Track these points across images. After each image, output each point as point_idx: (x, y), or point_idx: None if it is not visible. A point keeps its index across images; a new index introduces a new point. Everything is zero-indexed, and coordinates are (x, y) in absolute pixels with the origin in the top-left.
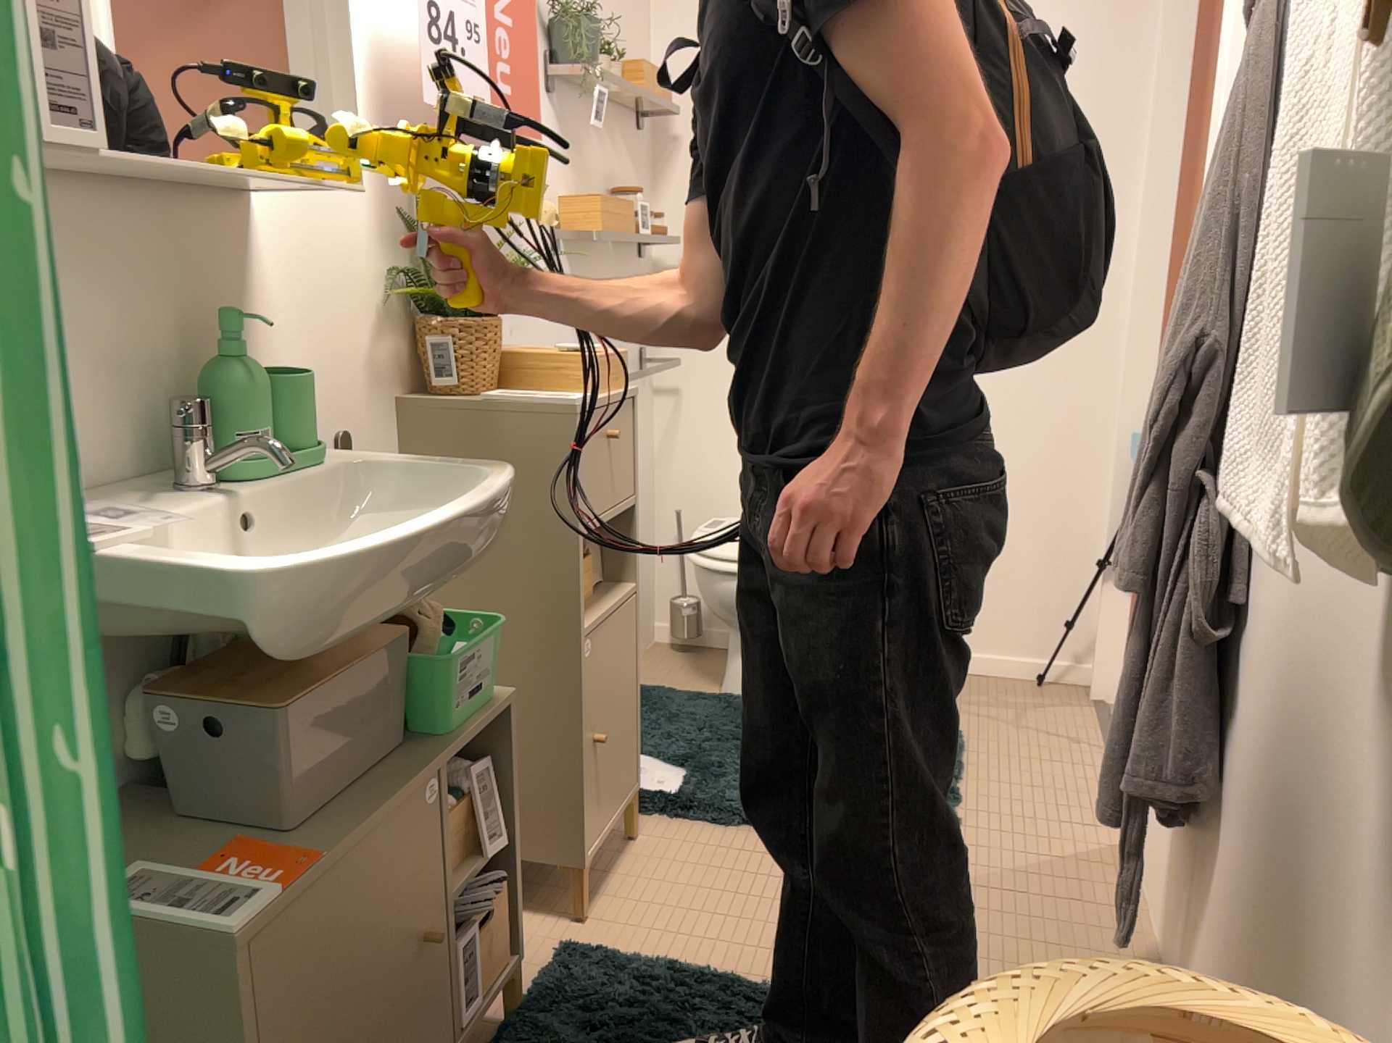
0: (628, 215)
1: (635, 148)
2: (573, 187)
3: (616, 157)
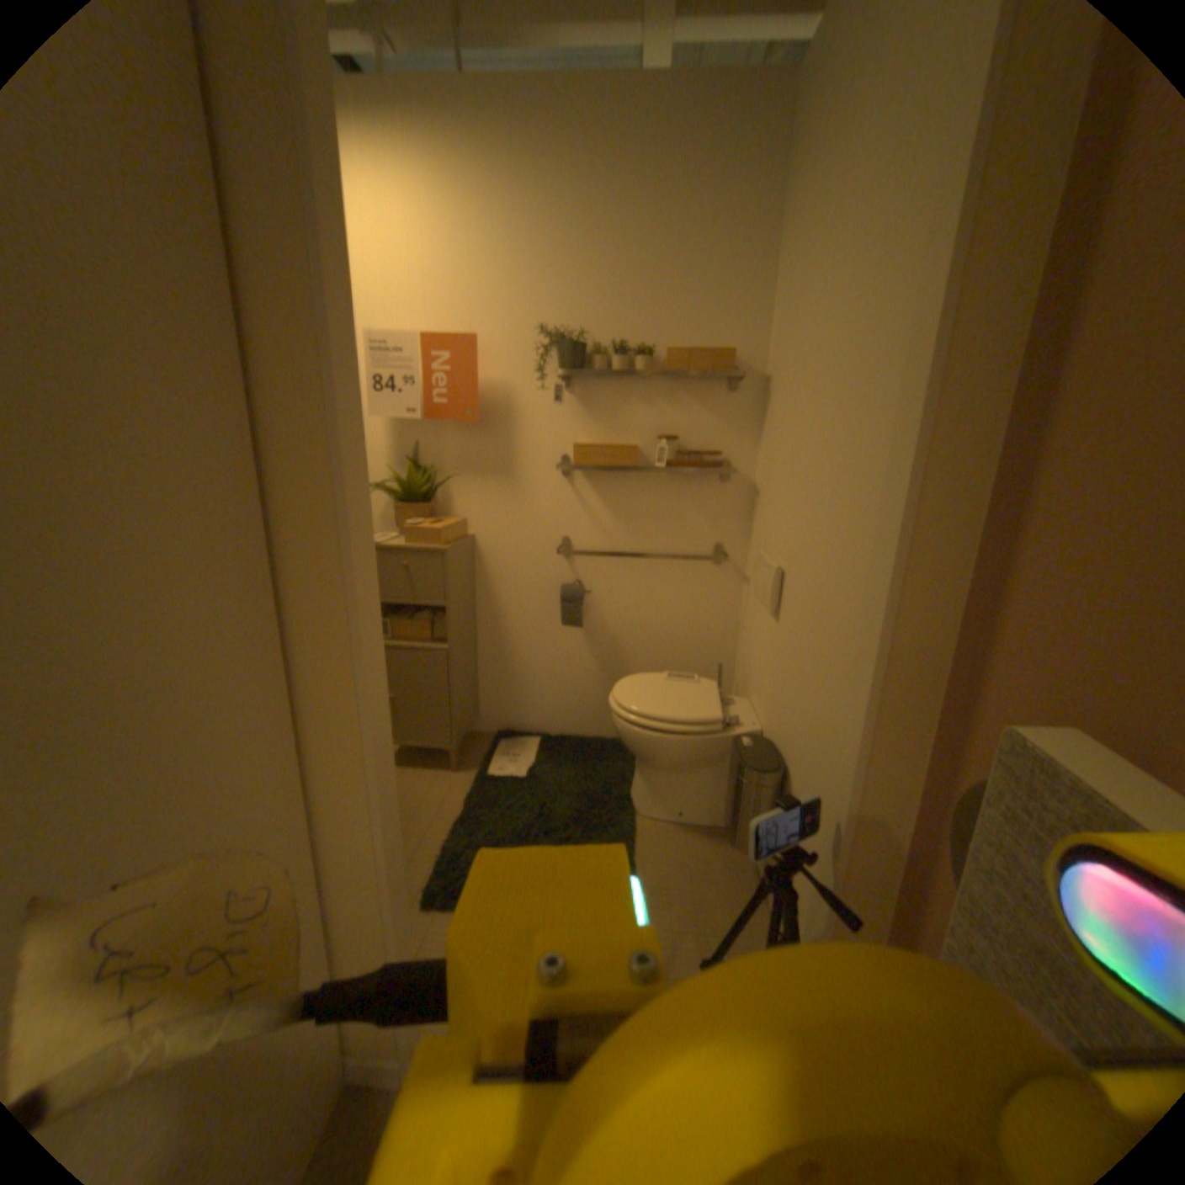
0: (624, 449)
1: (722, 397)
2: (598, 433)
3: (681, 408)
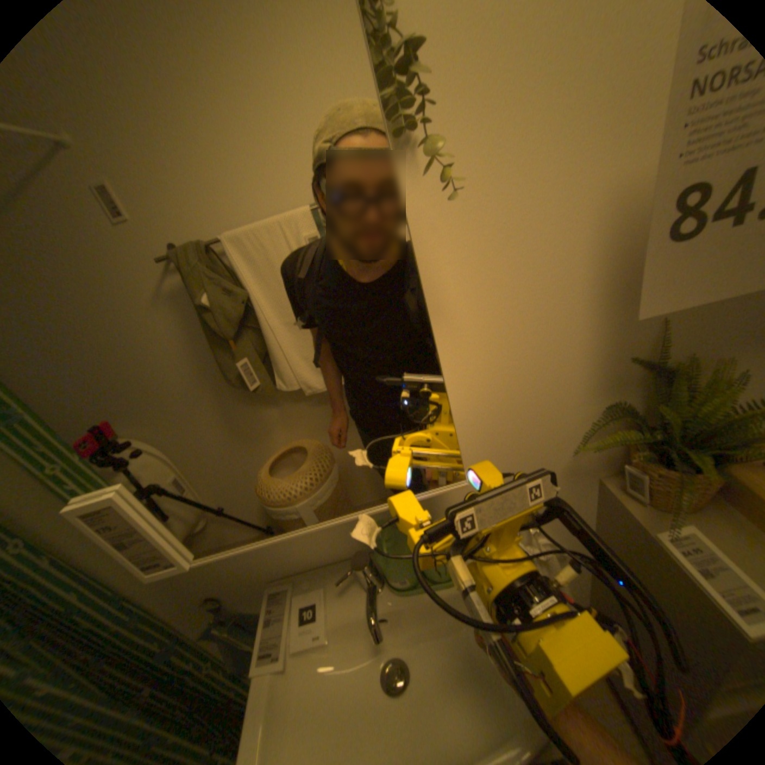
0: None
1: None
2: None
3: None
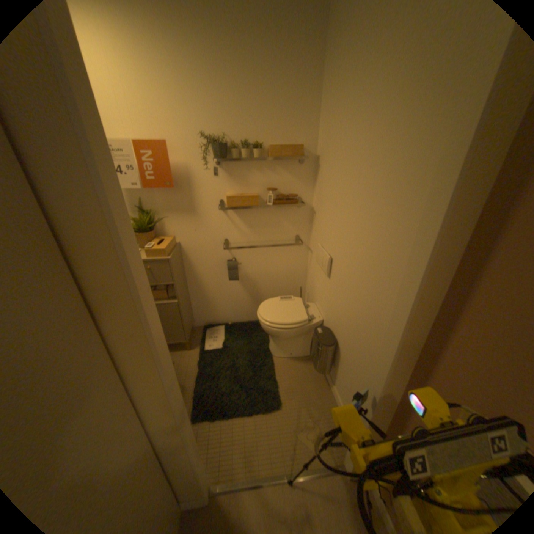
0: (251, 199)
1: (295, 170)
2: (237, 190)
3: (276, 175)
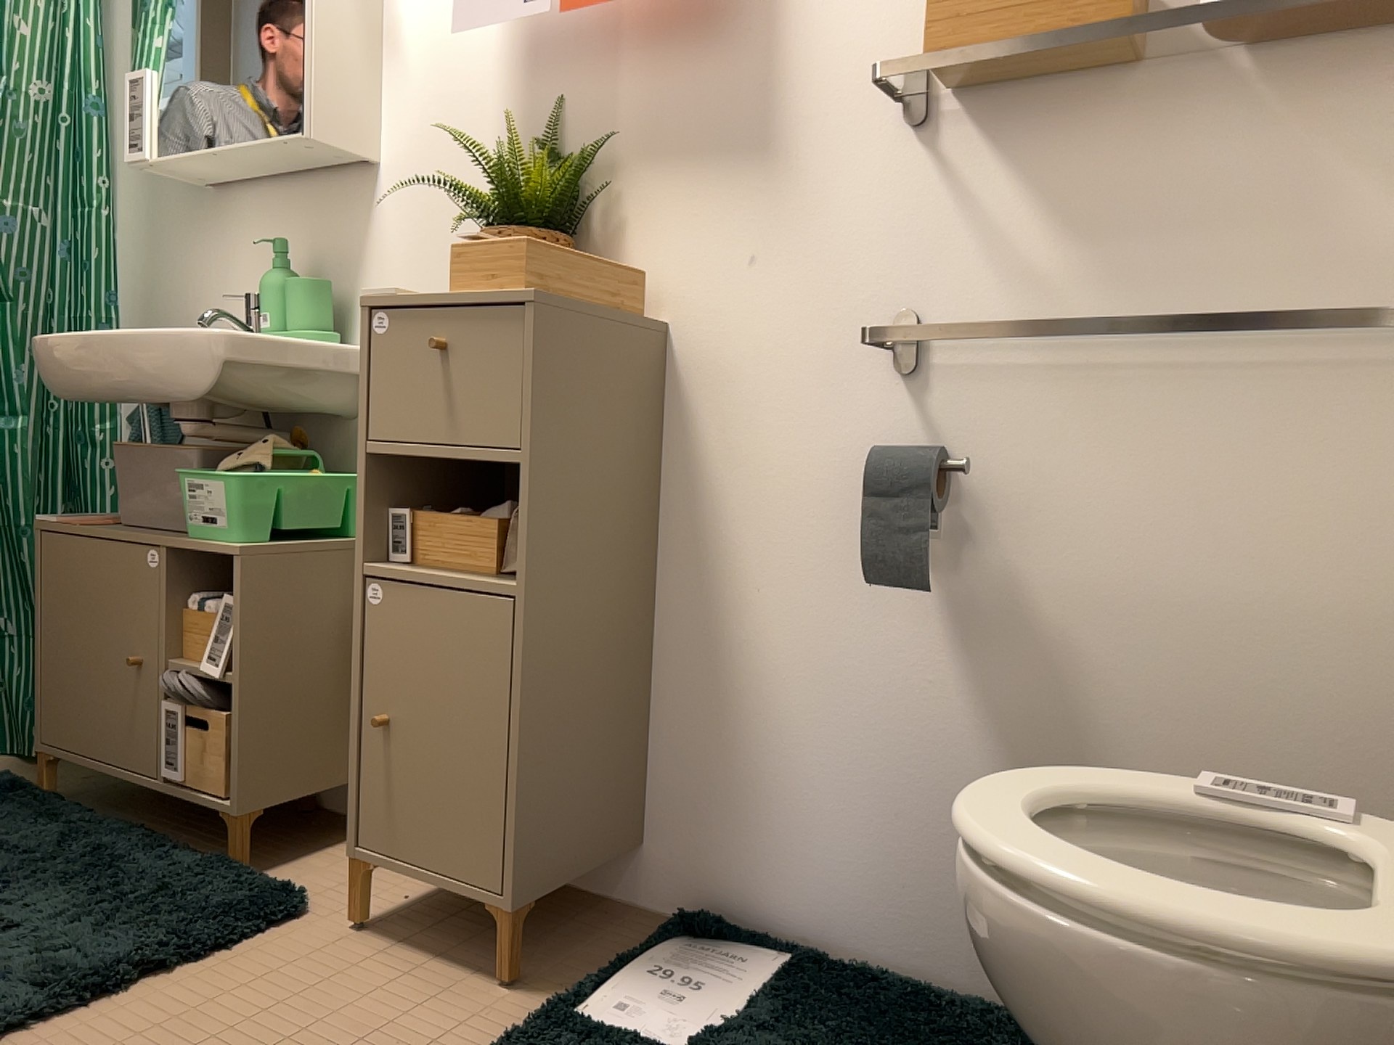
0: None
1: None
2: None
3: None
